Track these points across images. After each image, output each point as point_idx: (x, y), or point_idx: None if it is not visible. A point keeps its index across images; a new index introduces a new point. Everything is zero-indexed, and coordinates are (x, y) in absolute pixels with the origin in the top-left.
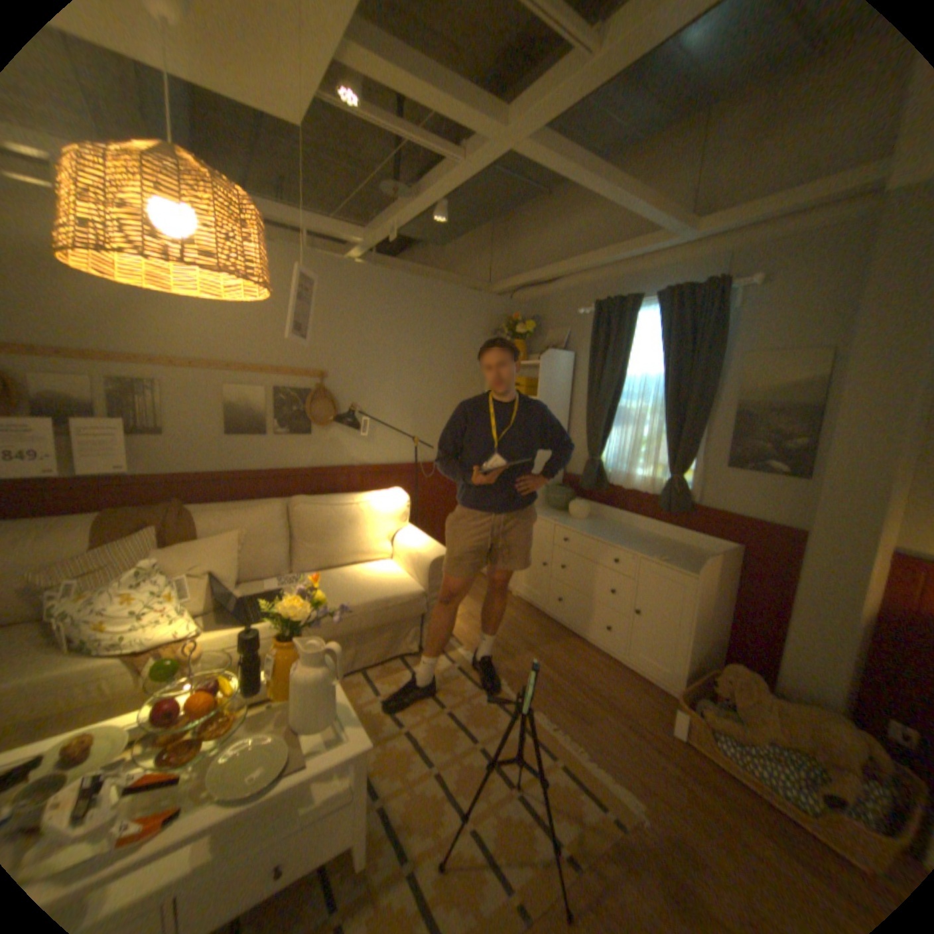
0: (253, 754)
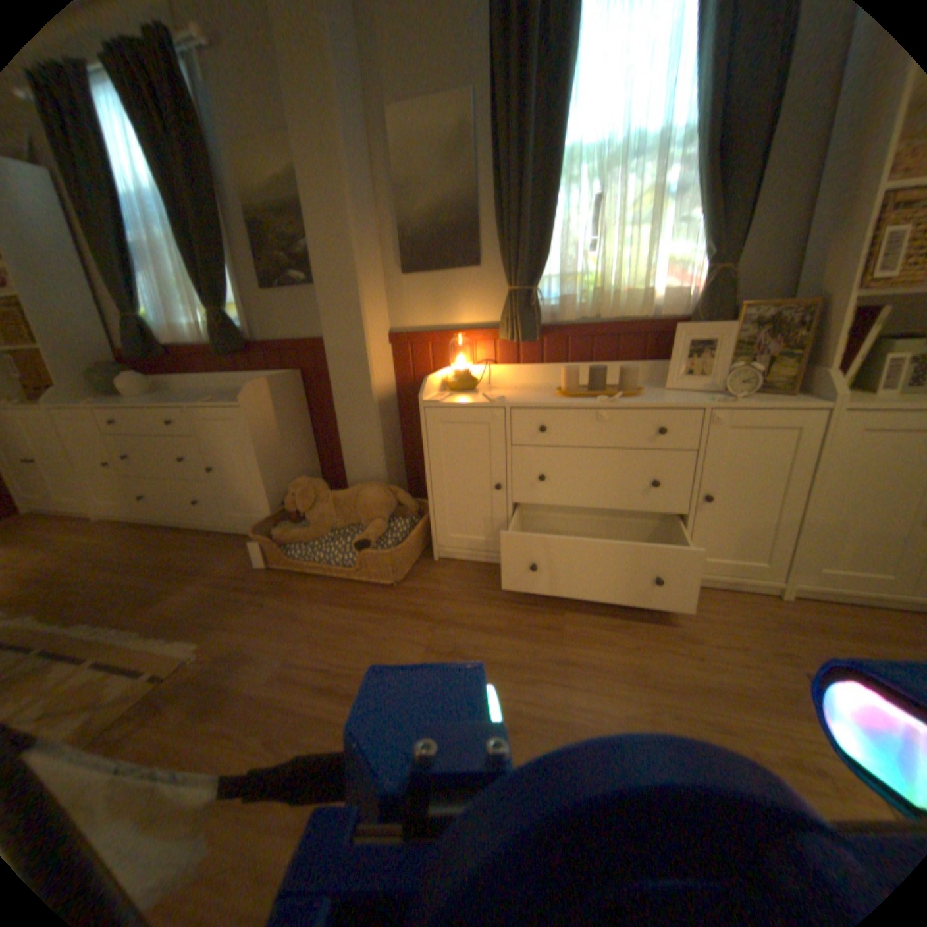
0: None
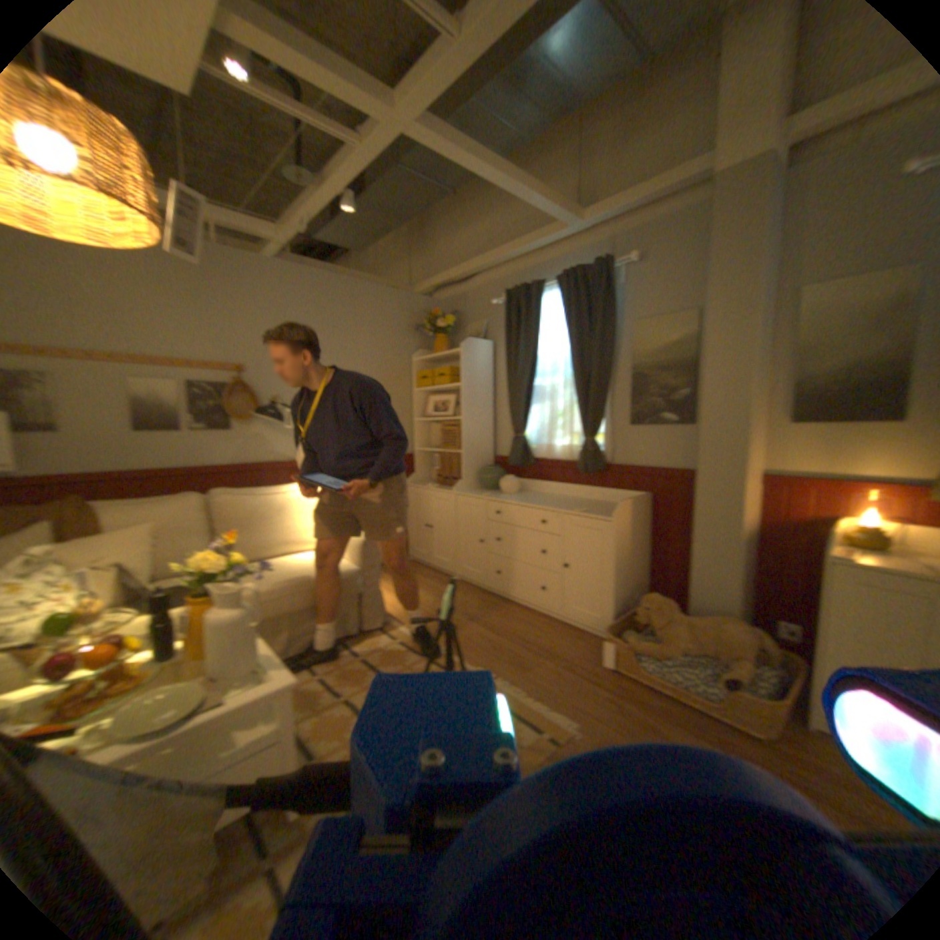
0: (167, 700)
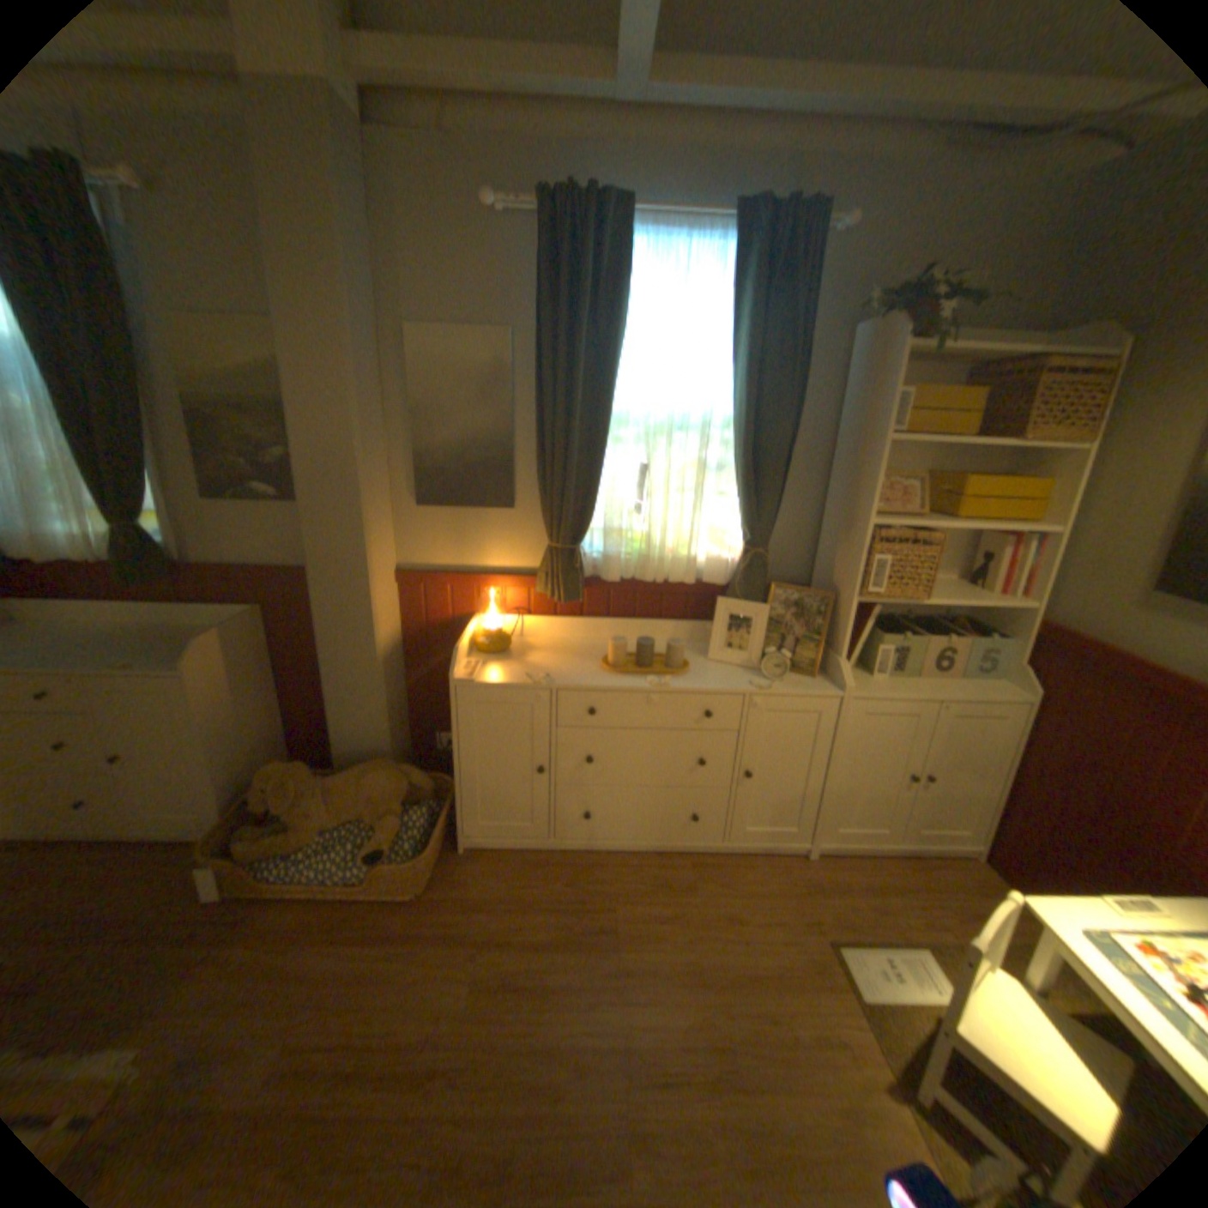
0: None
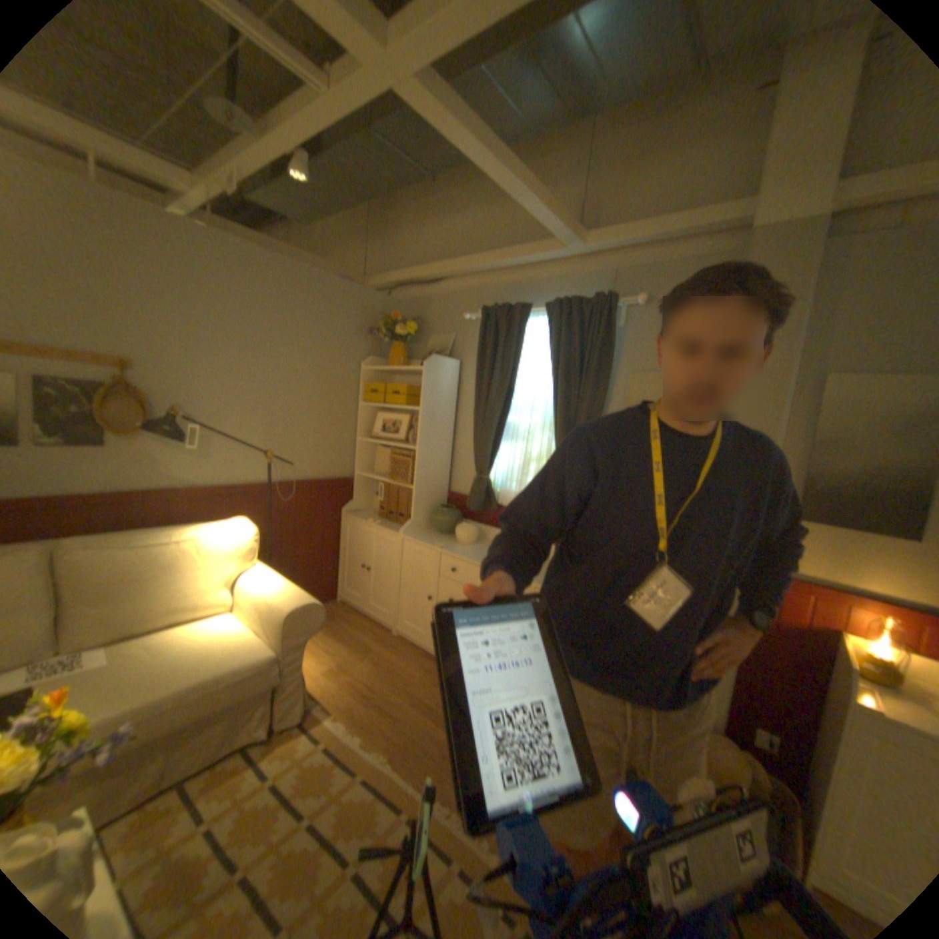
0: None
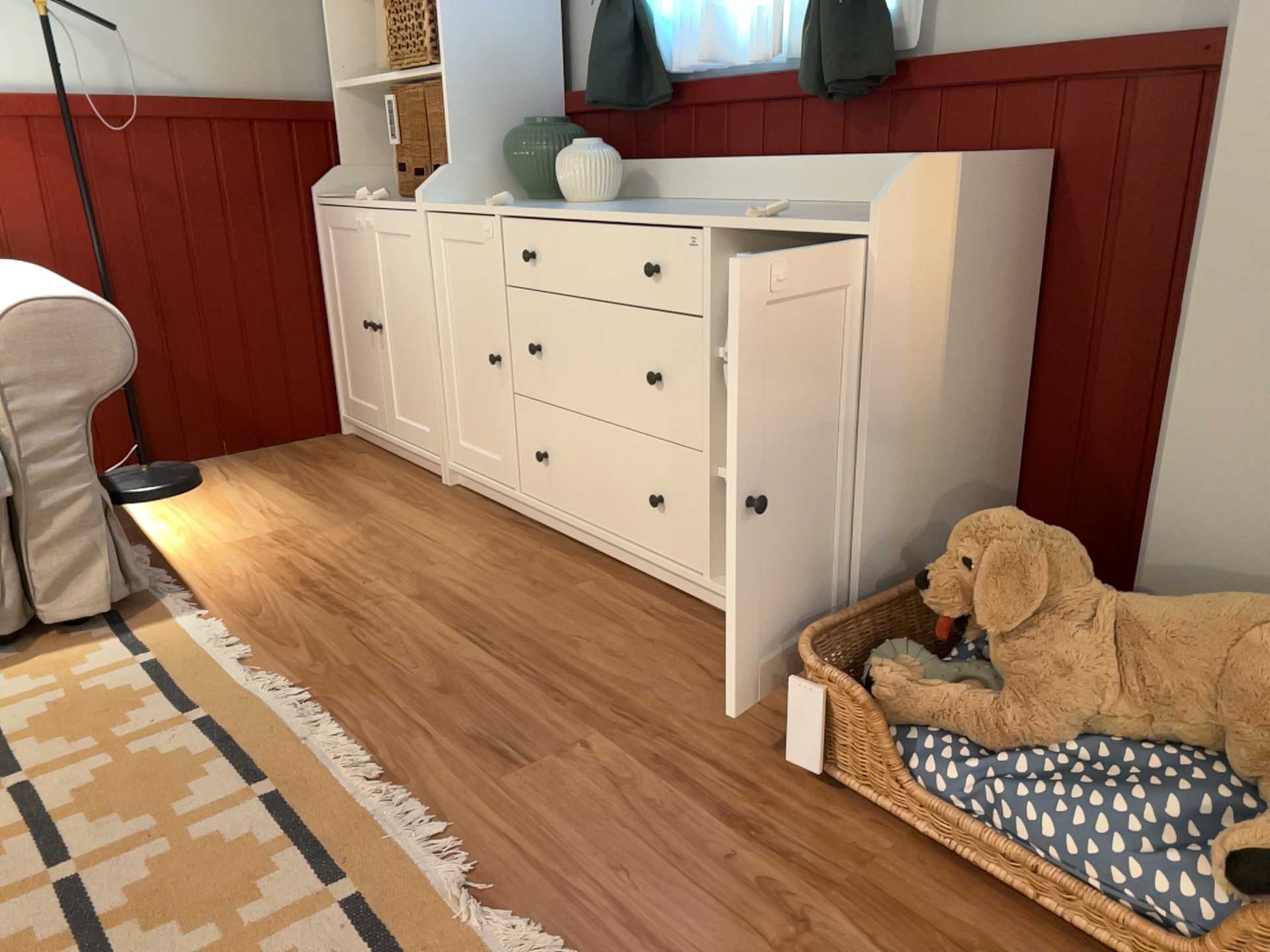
0: None
